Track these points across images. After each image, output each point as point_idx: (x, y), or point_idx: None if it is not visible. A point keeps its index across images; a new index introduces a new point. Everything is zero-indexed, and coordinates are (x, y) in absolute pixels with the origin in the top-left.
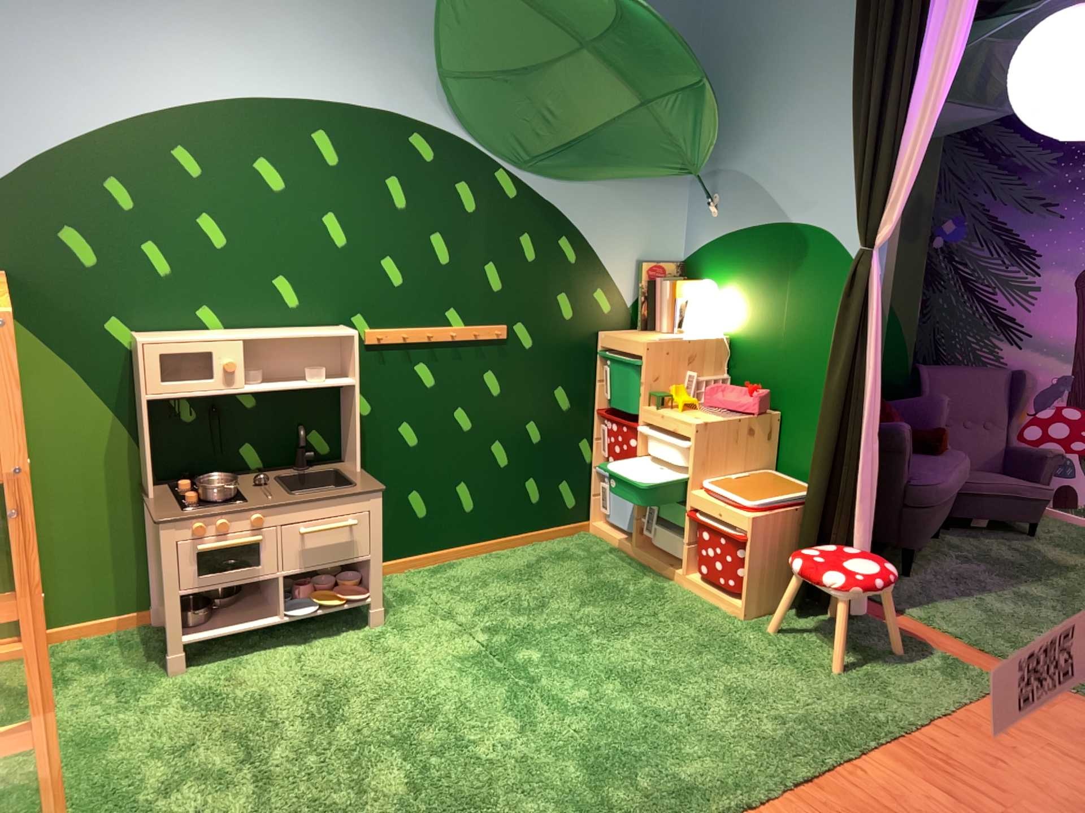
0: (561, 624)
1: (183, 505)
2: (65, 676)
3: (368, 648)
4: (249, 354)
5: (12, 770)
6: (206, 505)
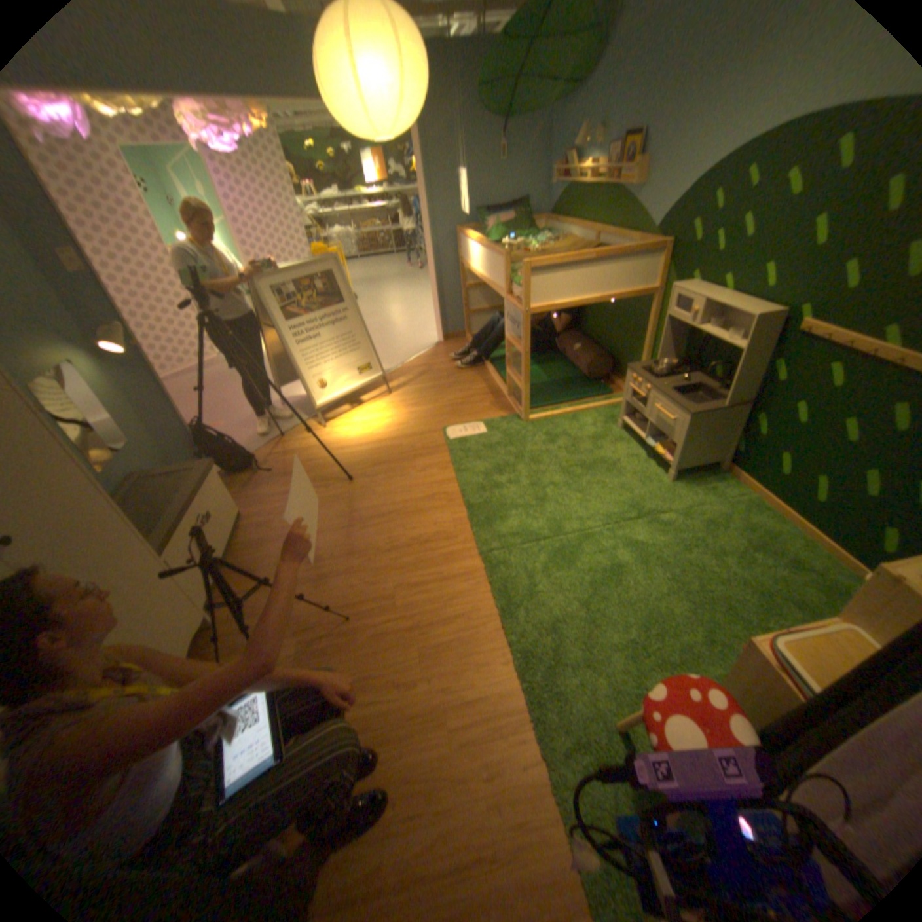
0: (678, 560)
1: (643, 367)
2: (610, 406)
3: (638, 477)
4: (727, 309)
5: (557, 408)
6: (649, 372)
